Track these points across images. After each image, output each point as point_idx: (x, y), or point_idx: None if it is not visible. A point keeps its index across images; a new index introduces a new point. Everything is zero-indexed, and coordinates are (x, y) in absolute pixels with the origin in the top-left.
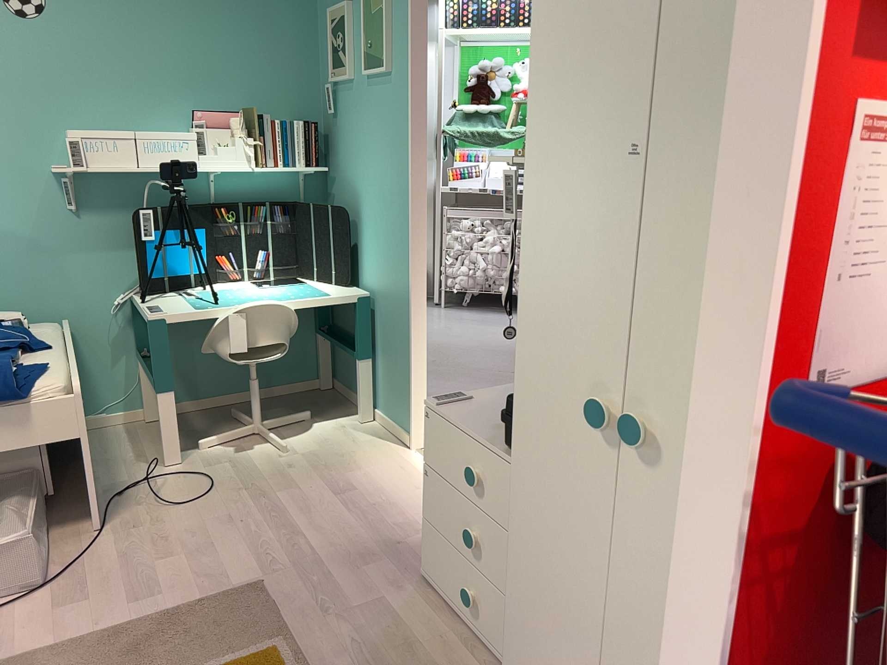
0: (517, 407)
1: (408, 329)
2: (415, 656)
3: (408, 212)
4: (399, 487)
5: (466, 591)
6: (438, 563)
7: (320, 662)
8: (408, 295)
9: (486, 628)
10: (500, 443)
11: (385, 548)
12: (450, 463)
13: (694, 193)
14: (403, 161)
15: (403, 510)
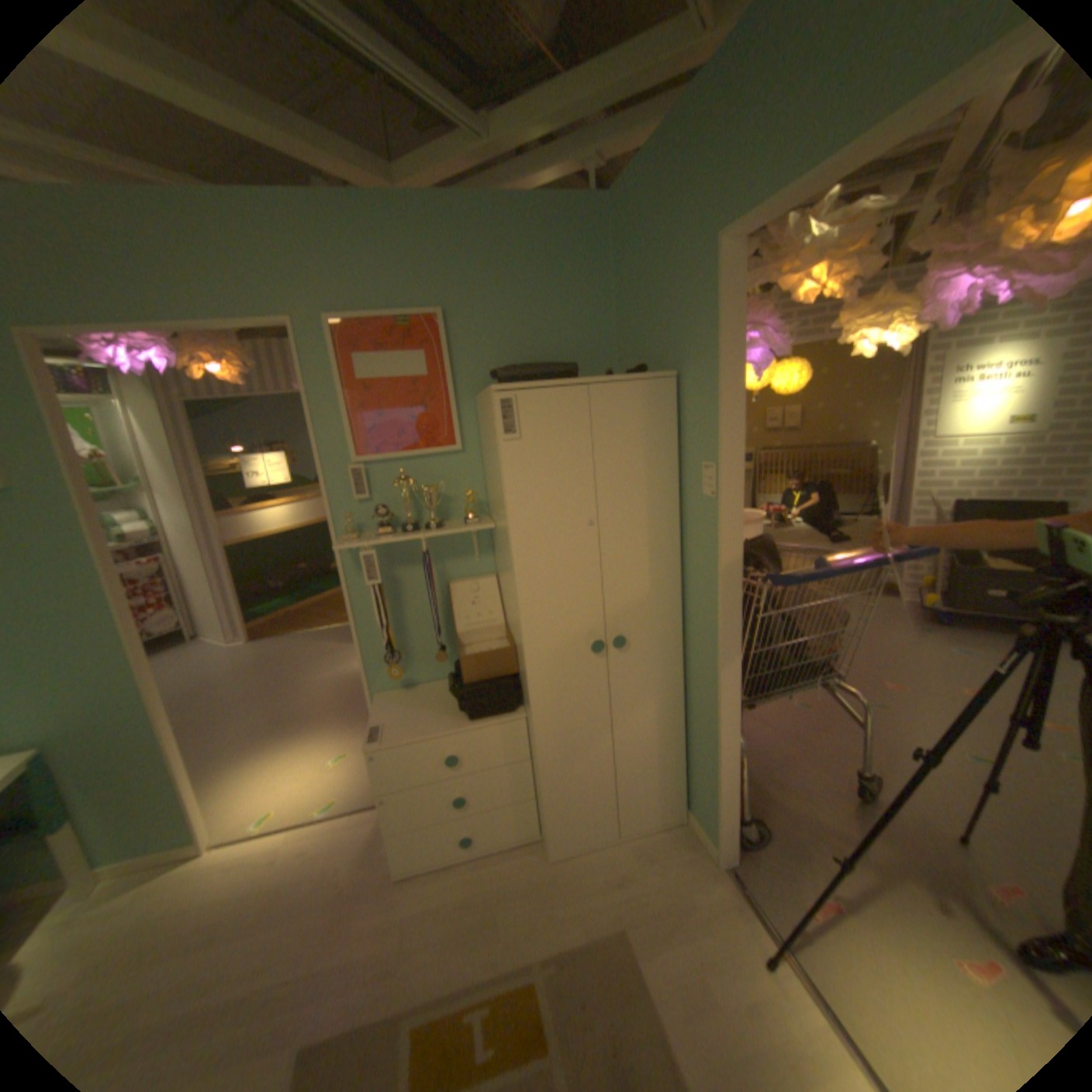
0: (529, 680)
1: (154, 747)
2: (473, 906)
3: (113, 632)
4: (253, 880)
5: (461, 840)
6: (415, 854)
7: (446, 985)
8: (142, 714)
9: (483, 846)
10: (462, 726)
11: (337, 908)
12: (414, 774)
13: (624, 539)
14: (80, 583)
15: (294, 883)
